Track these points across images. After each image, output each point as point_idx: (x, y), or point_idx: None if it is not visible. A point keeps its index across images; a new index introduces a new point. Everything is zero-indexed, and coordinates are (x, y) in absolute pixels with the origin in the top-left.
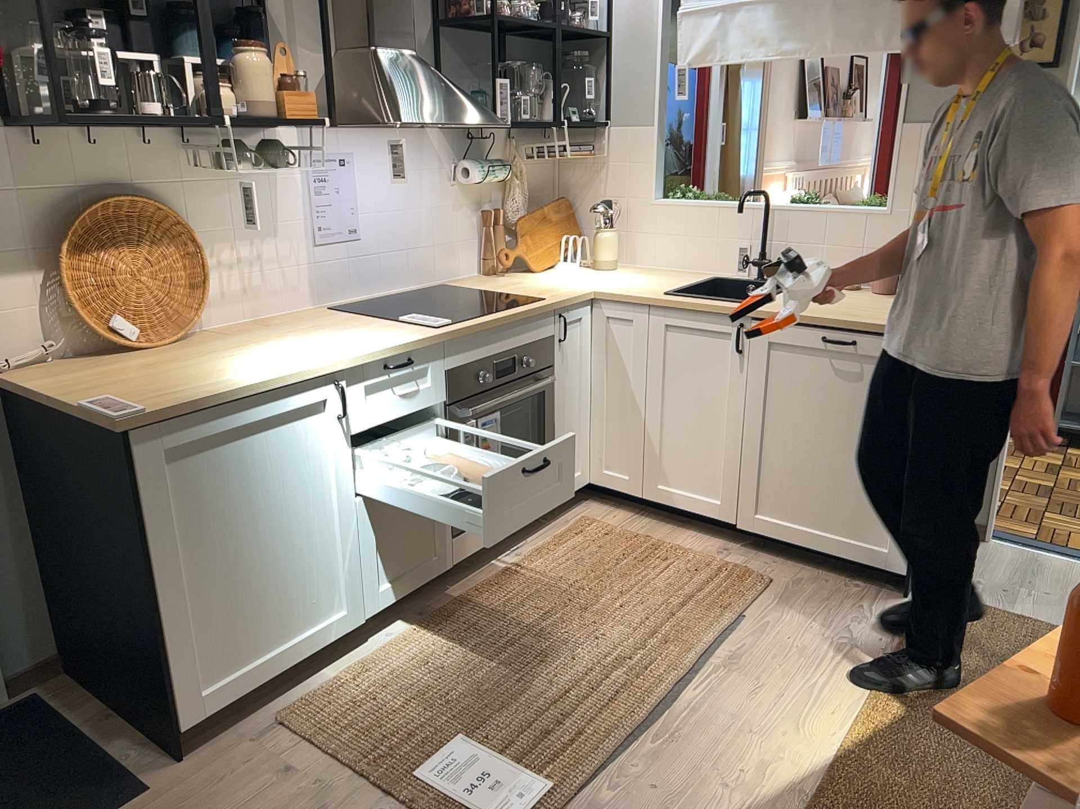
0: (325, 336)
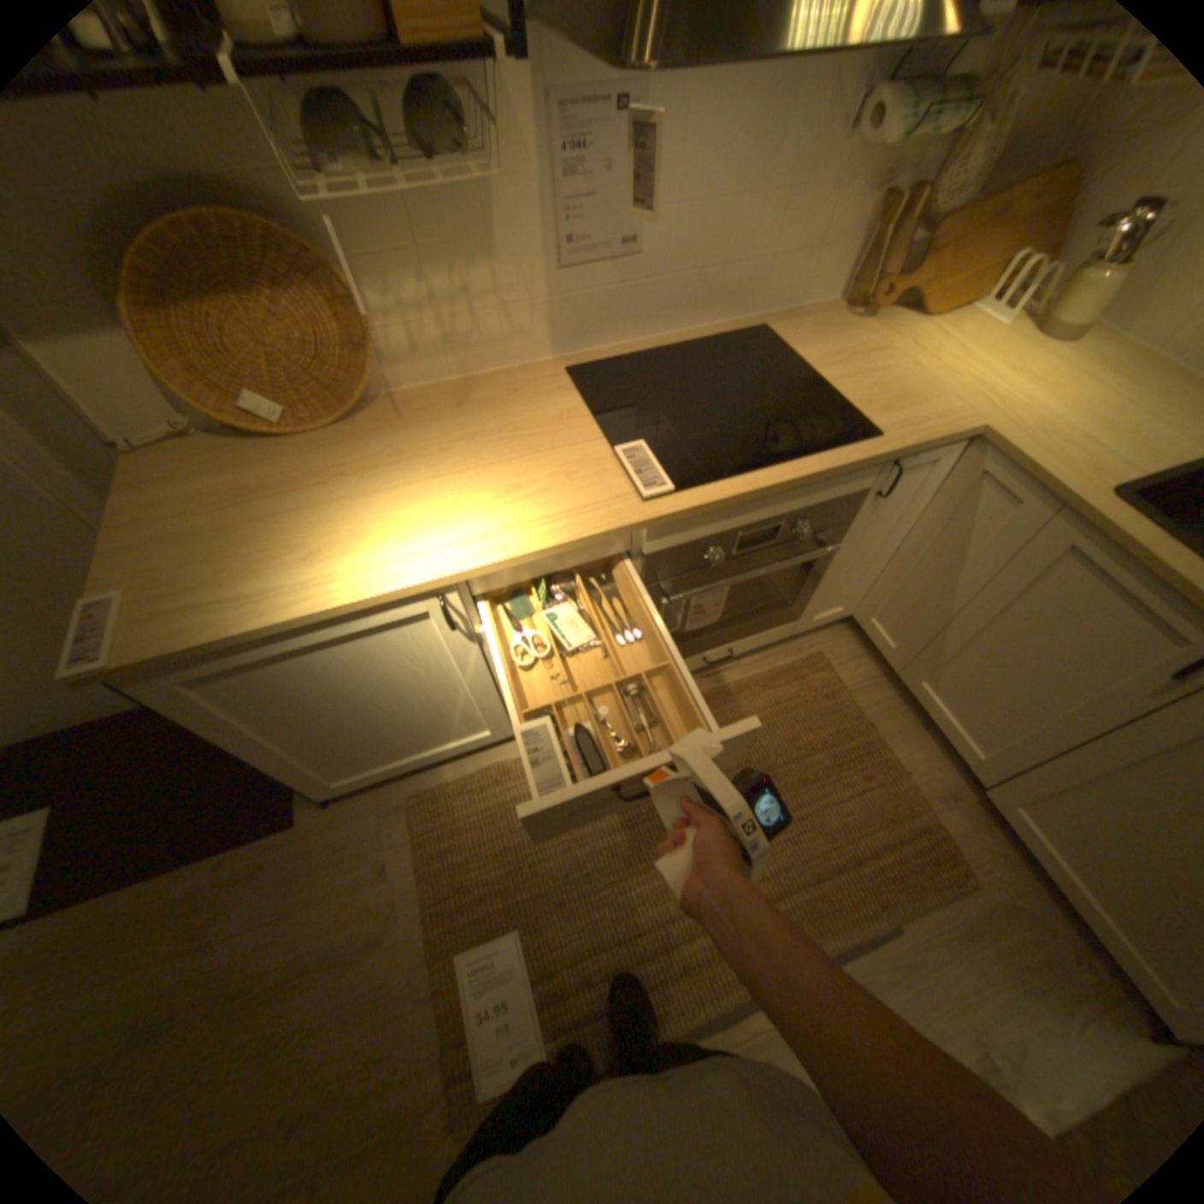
0: (494, 466)
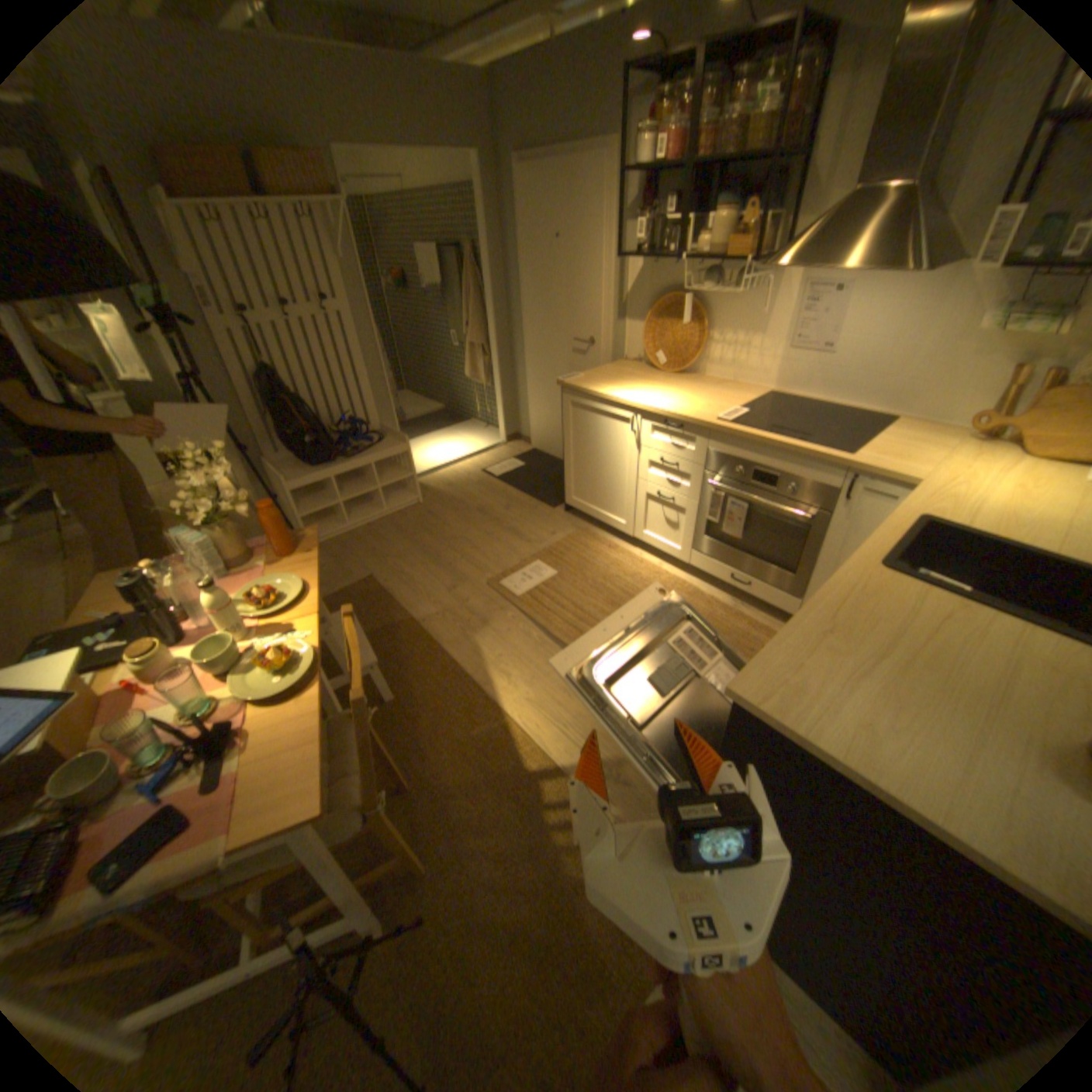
0: (692, 397)
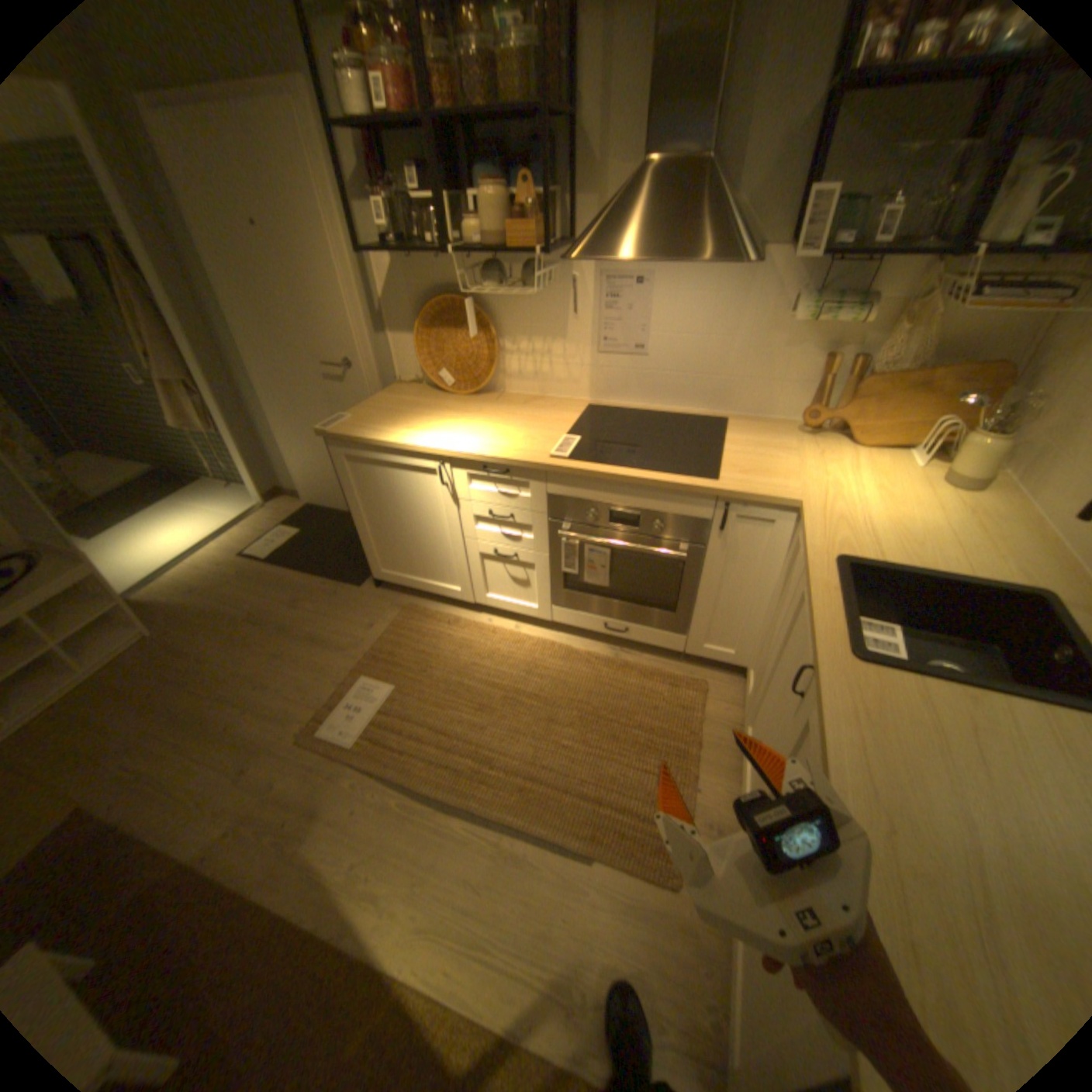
0: (507, 427)
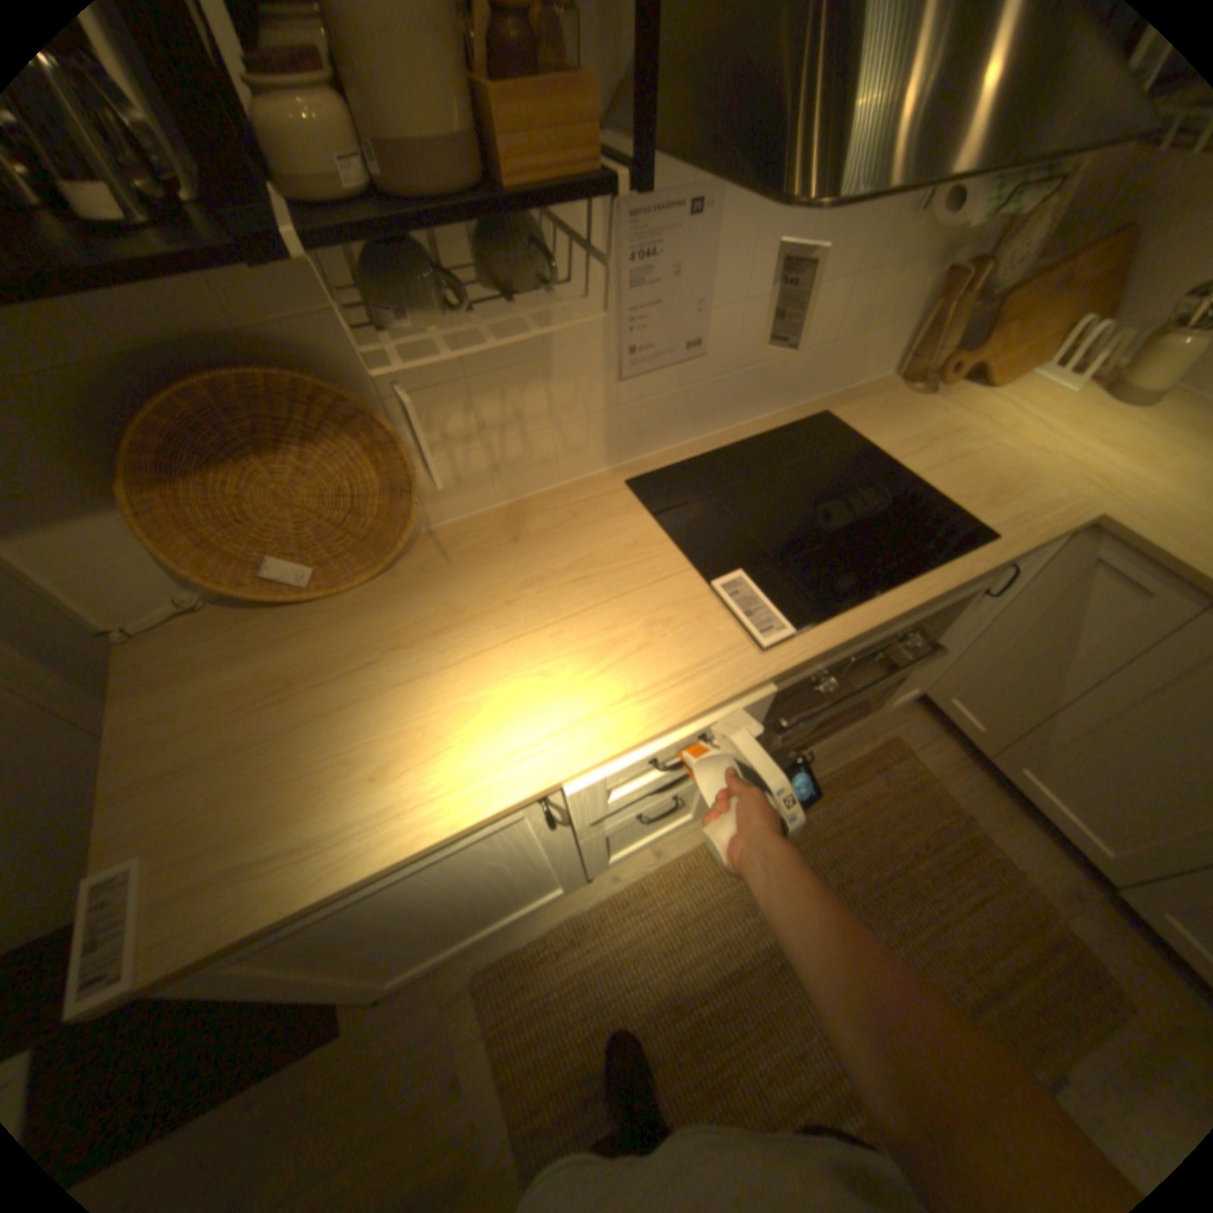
0: (576, 618)
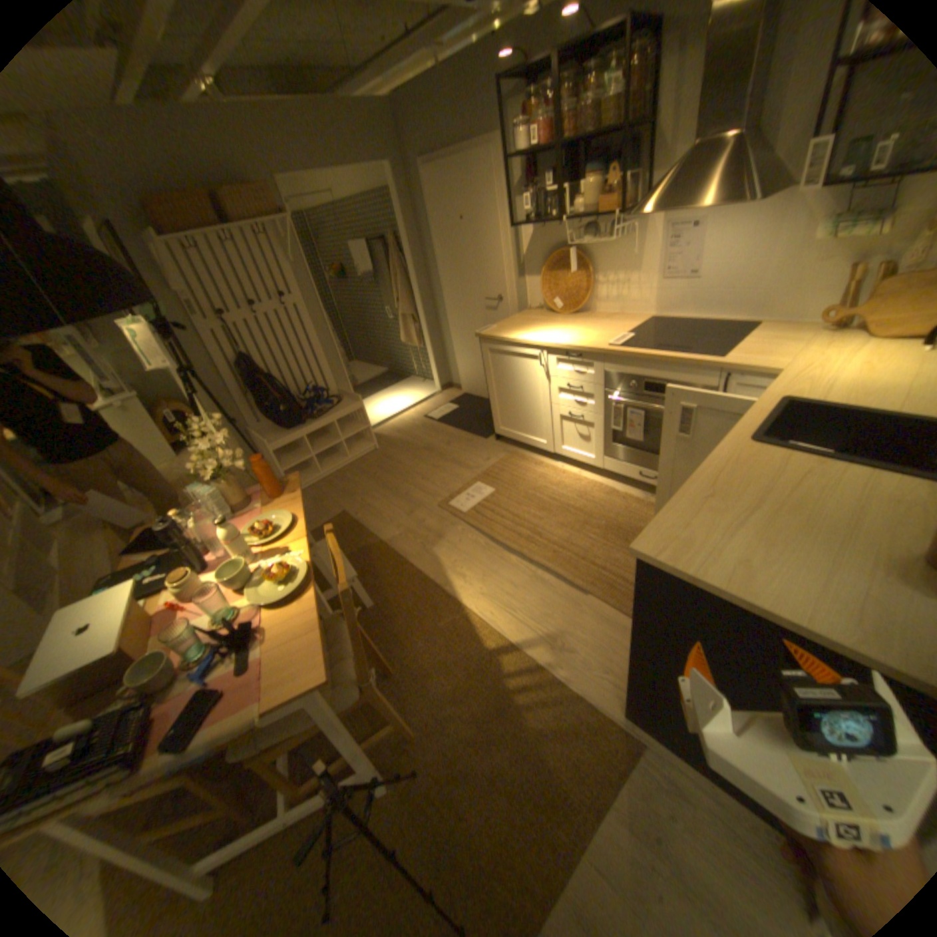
0: (587, 330)
